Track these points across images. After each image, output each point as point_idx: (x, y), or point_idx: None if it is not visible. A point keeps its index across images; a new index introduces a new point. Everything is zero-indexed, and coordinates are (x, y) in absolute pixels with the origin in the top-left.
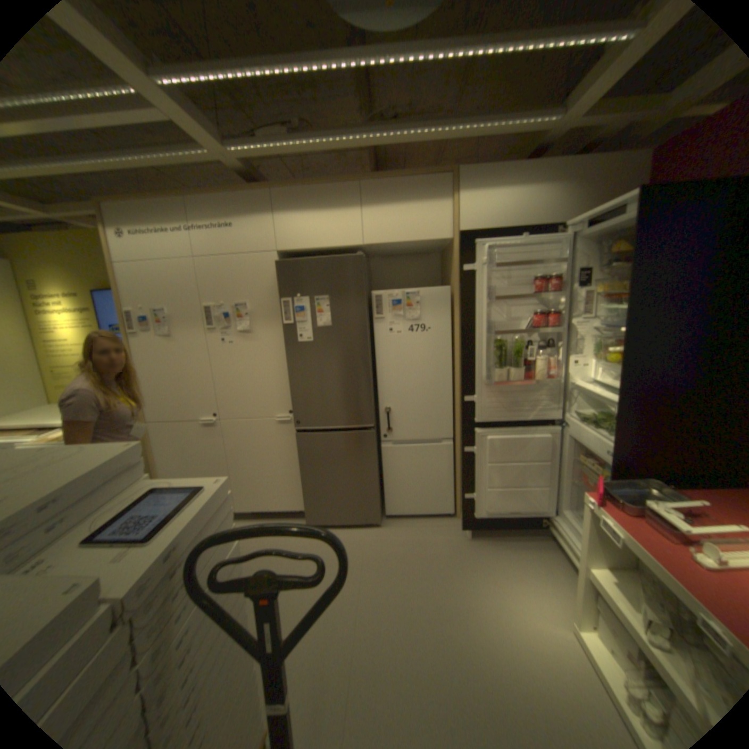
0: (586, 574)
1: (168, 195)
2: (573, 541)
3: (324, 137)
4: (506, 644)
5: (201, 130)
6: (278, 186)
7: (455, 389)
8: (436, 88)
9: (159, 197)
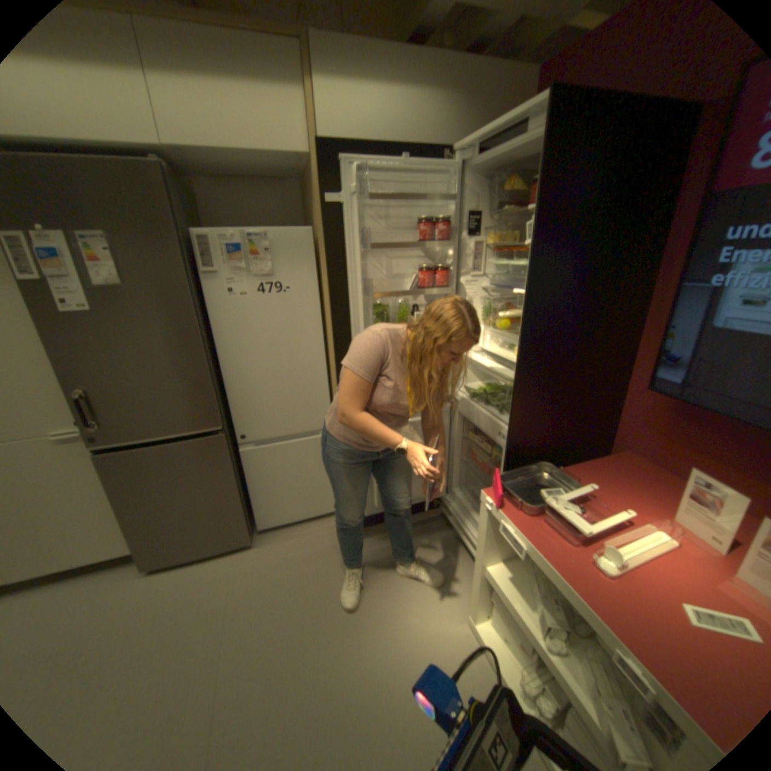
0: (480, 573)
1: None
2: (463, 520)
3: None
4: (402, 665)
5: None
6: None
7: (330, 368)
8: None
9: None
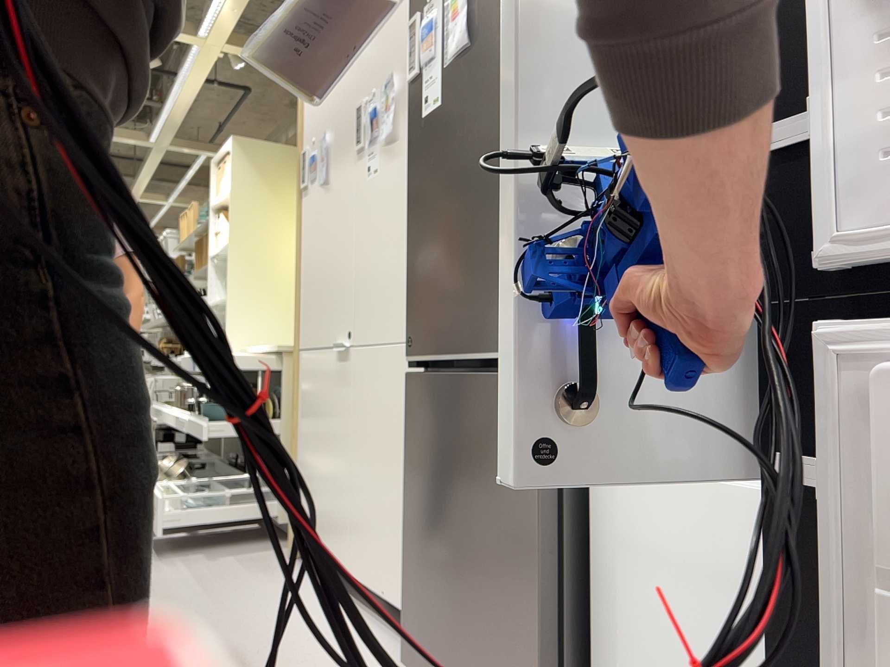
0: None
1: None
2: None
3: None
4: None
5: None
6: None
7: None
8: None
9: None
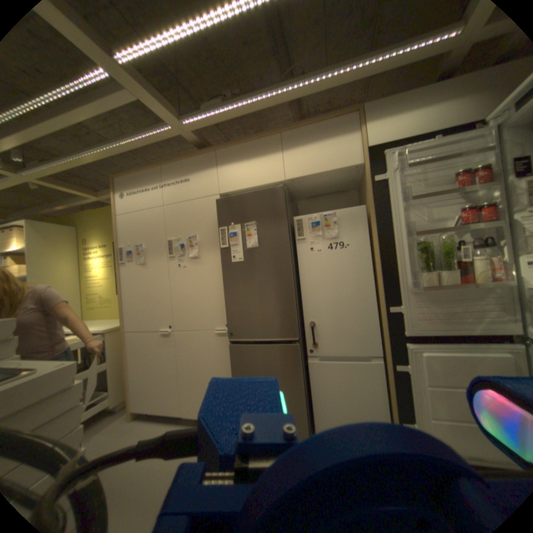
0: None
1: (149, 167)
2: None
3: (247, 100)
4: None
5: (158, 106)
6: (219, 148)
7: (379, 303)
8: (336, 51)
9: (145, 169)
